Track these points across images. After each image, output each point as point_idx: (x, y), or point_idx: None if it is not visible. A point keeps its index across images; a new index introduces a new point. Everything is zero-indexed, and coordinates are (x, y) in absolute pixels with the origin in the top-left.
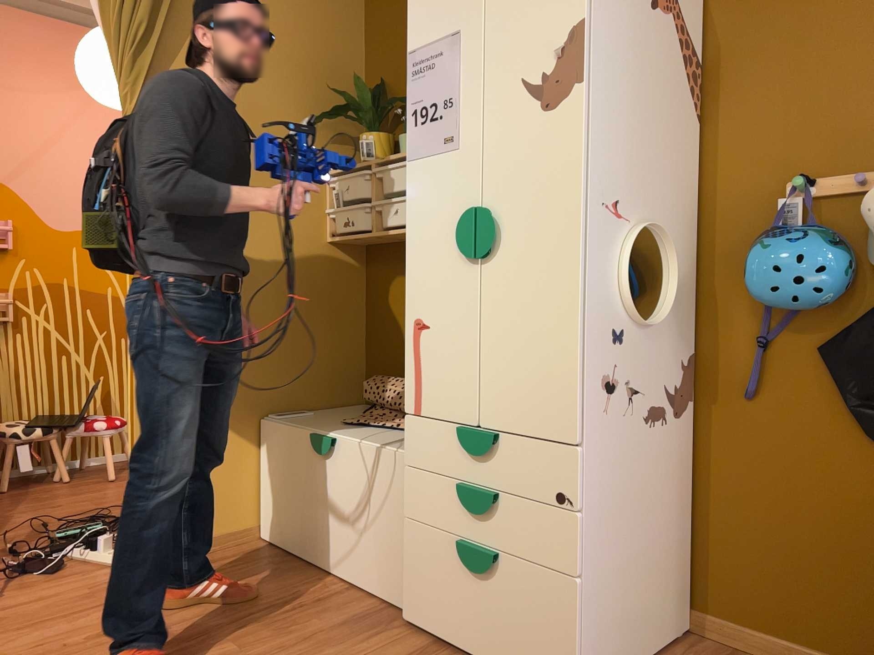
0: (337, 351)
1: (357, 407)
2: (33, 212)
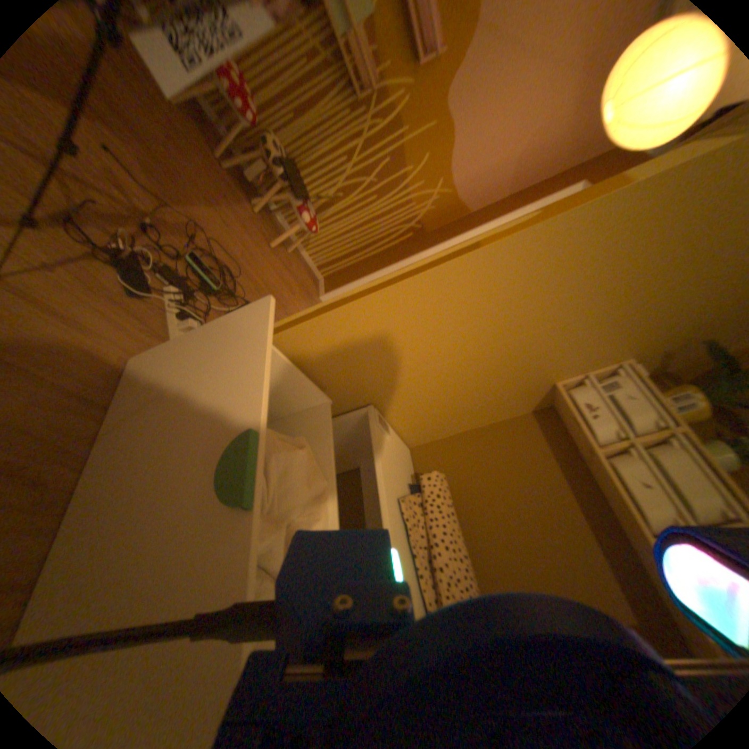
0: (448, 424)
1: (406, 459)
2: (455, 71)
